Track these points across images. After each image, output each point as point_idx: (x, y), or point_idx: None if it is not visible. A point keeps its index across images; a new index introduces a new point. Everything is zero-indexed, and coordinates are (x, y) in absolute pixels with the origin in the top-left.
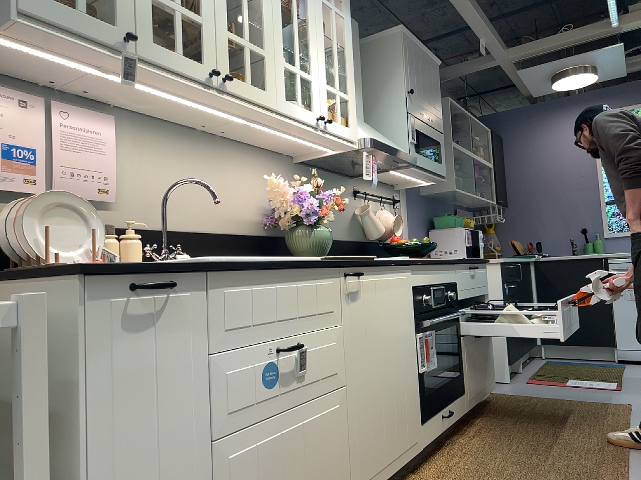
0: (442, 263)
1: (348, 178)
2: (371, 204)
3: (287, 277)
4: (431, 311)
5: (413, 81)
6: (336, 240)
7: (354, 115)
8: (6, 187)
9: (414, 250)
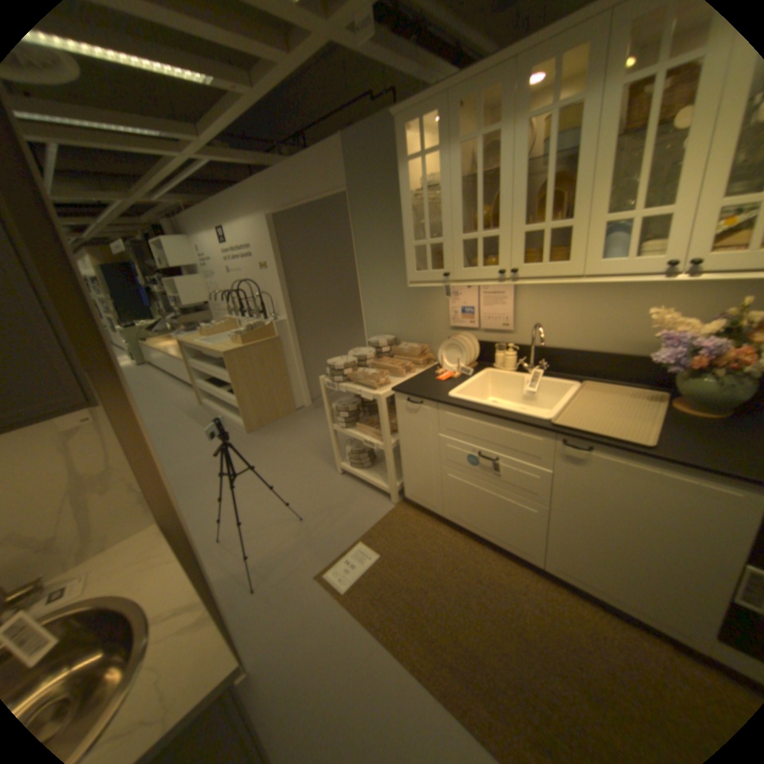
0: None
1: None
2: None
3: (492, 421)
4: None
5: None
6: None
7: None
8: (464, 325)
9: None
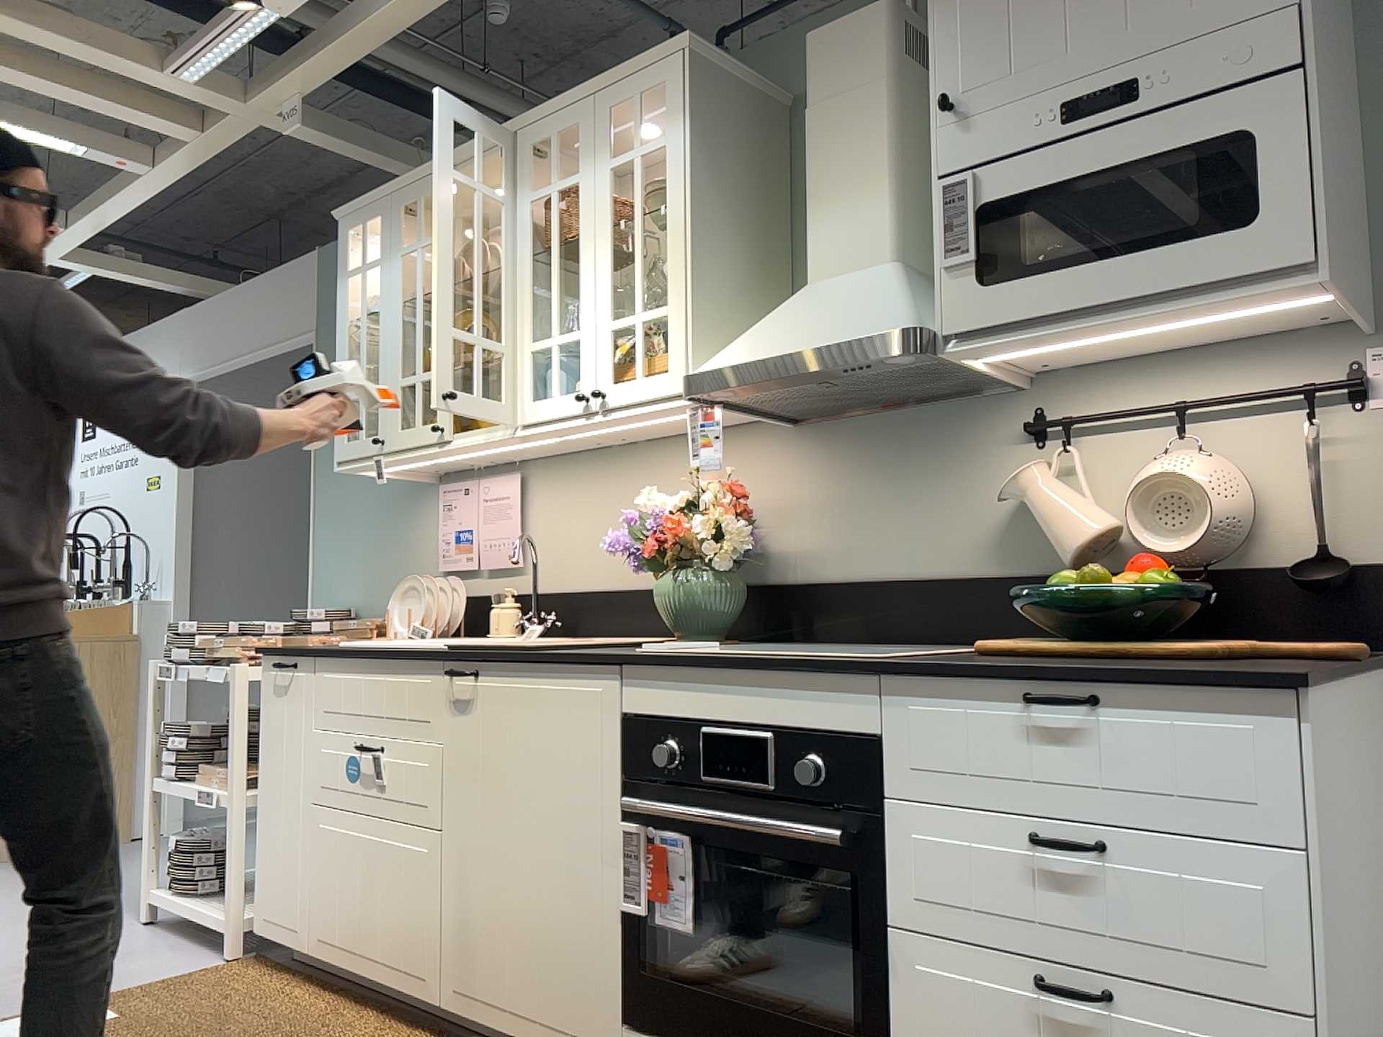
0: (756, 668)
1: (993, 395)
2: (1131, 443)
3: (377, 666)
4: (705, 789)
5: (977, 48)
6: (925, 579)
7: (678, 336)
8: (458, 567)
9: (1064, 611)
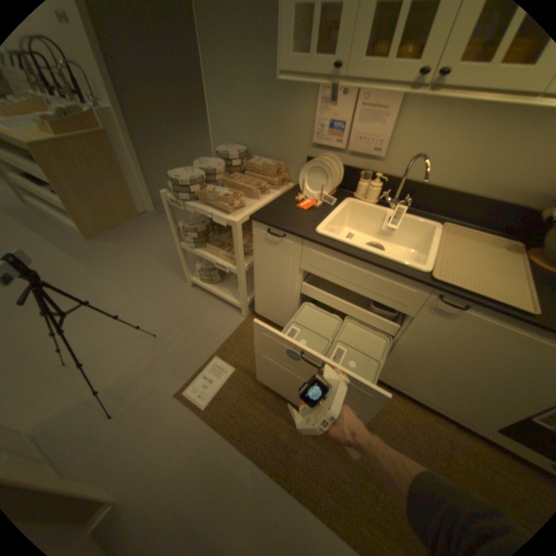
0: None
1: None
2: None
3: (365, 265)
4: None
5: None
6: None
7: None
8: (329, 143)
9: None
